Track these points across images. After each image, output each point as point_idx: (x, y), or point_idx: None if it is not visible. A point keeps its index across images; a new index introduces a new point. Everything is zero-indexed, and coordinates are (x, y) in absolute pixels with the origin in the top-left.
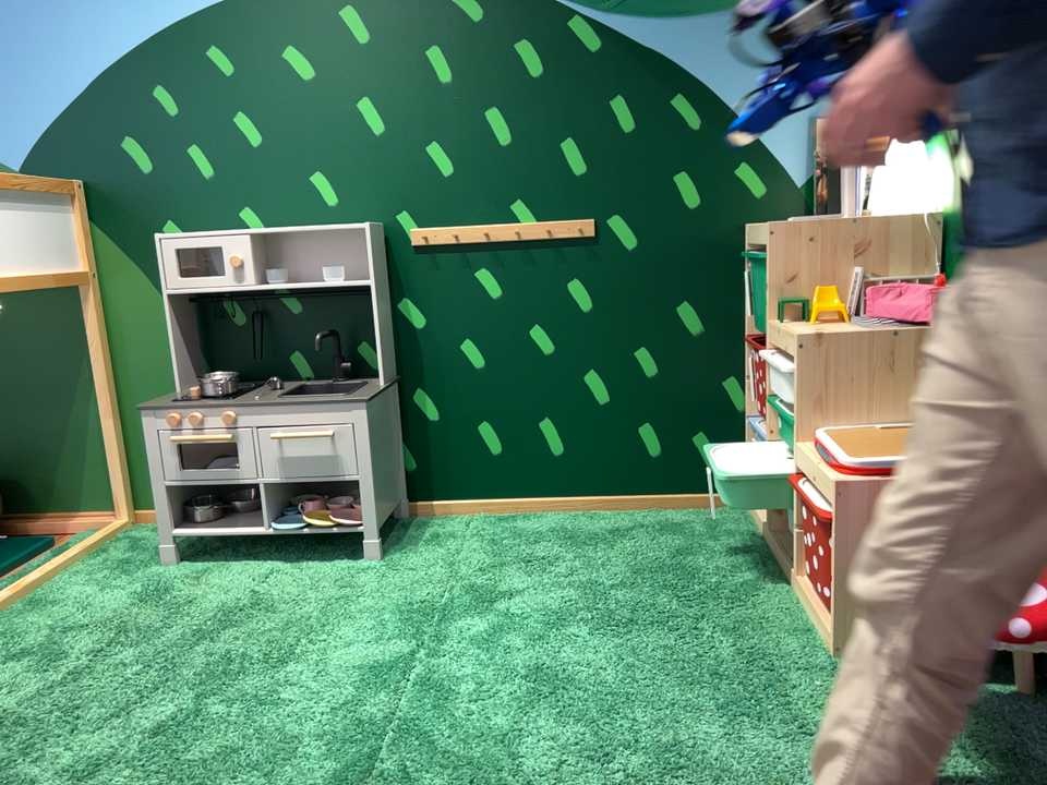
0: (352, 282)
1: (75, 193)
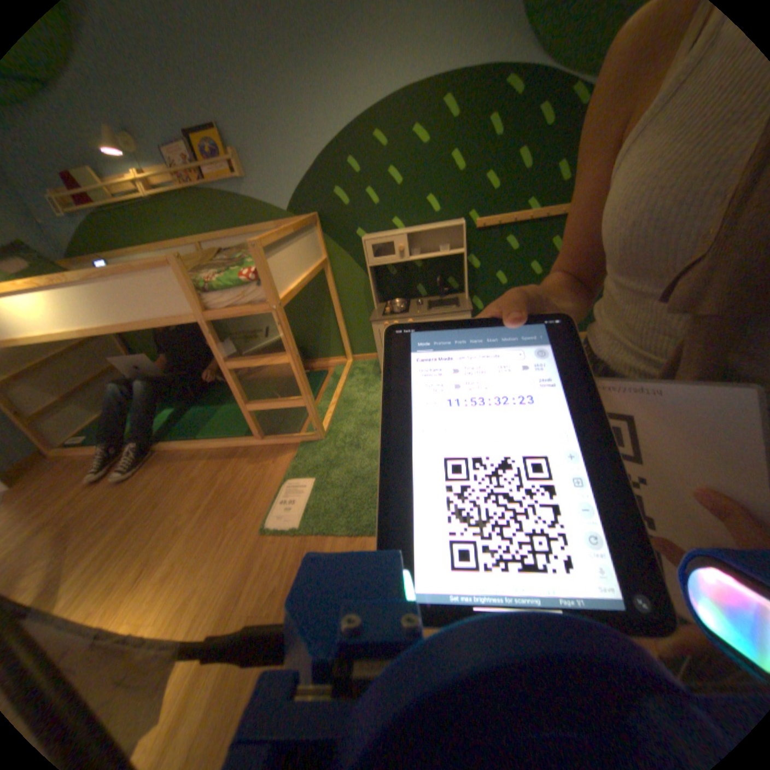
0: (453, 251)
1: (314, 218)
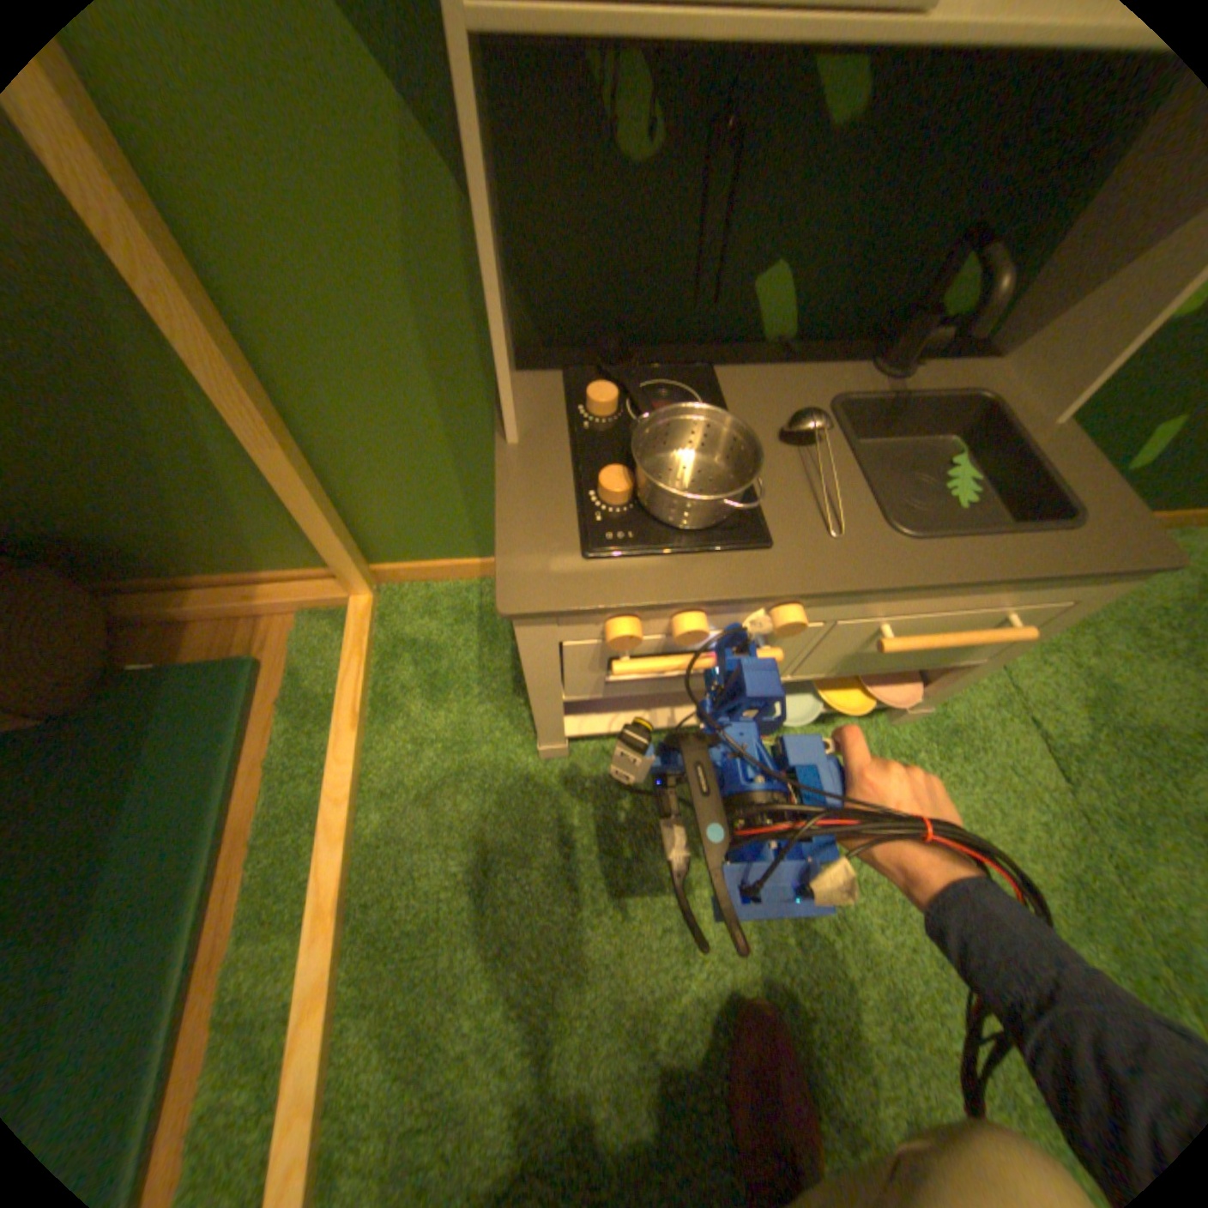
0: None
1: None
